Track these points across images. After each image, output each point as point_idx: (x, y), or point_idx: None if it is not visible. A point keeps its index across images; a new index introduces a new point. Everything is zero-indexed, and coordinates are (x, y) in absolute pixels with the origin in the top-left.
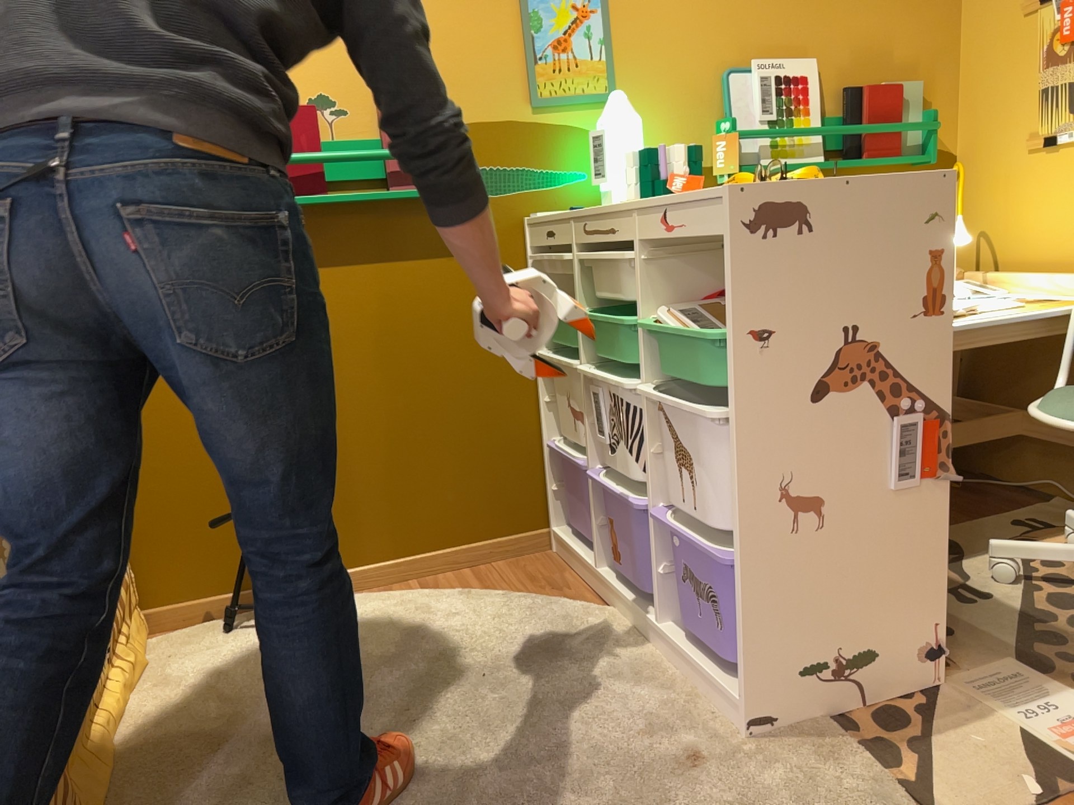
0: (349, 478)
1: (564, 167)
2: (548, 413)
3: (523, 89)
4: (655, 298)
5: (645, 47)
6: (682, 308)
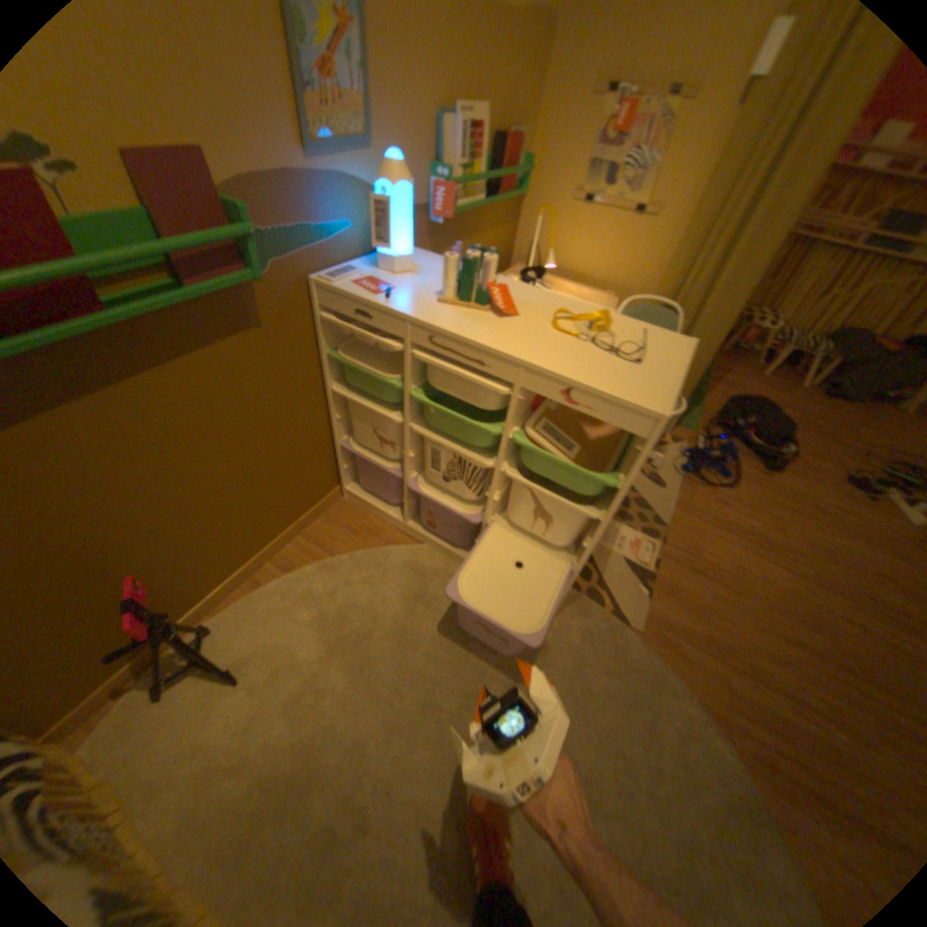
0: (204, 537)
1: (335, 219)
2: (339, 425)
3: (295, 125)
4: (516, 417)
5: (393, 75)
6: (534, 423)
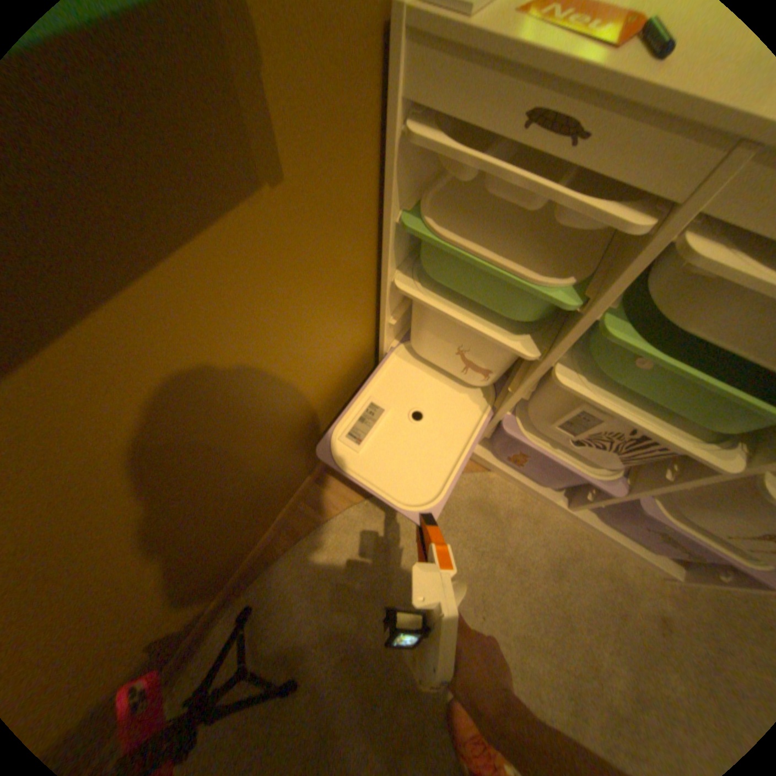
0: (224, 535)
1: None
2: (390, 328)
3: None
4: None
5: None
6: None
